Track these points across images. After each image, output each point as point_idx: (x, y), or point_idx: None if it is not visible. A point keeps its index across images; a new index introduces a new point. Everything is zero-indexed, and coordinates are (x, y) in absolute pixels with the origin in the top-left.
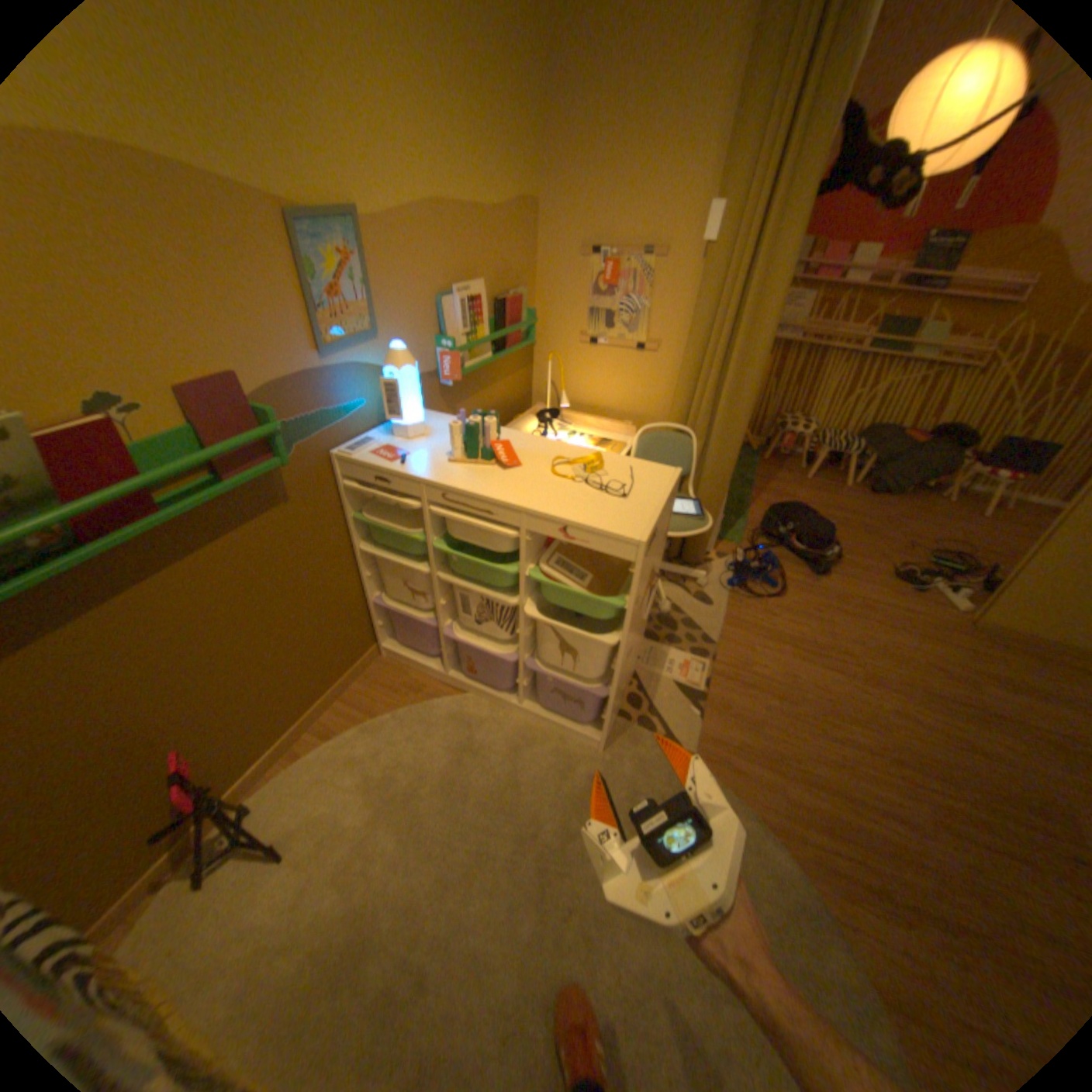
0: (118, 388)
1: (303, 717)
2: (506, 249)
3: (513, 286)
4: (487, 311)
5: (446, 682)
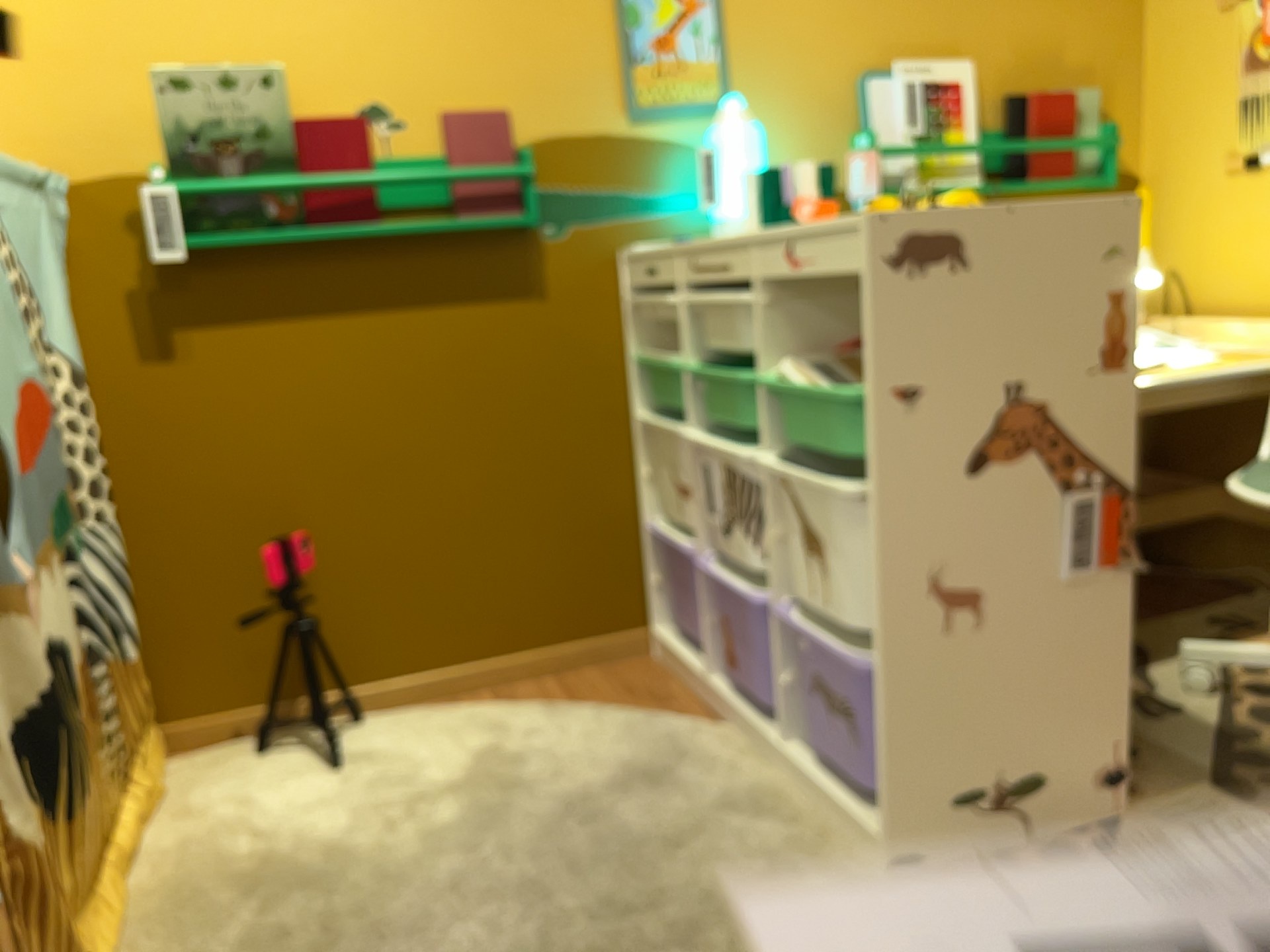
0: (390, 102)
1: (491, 661)
2: (1048, 20)
3: (1066, 83)
4: (978, 108)
5: (708, 707)
